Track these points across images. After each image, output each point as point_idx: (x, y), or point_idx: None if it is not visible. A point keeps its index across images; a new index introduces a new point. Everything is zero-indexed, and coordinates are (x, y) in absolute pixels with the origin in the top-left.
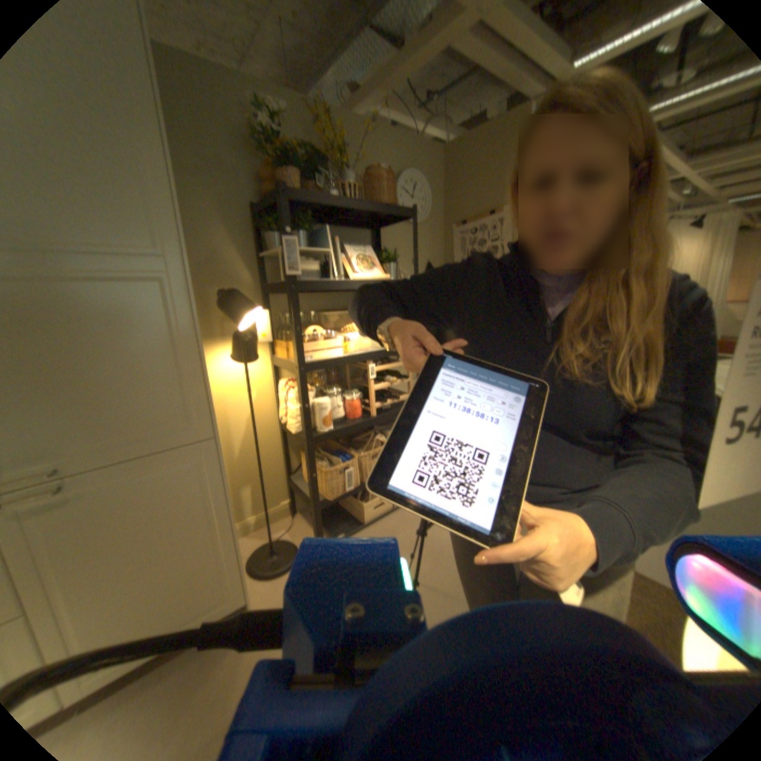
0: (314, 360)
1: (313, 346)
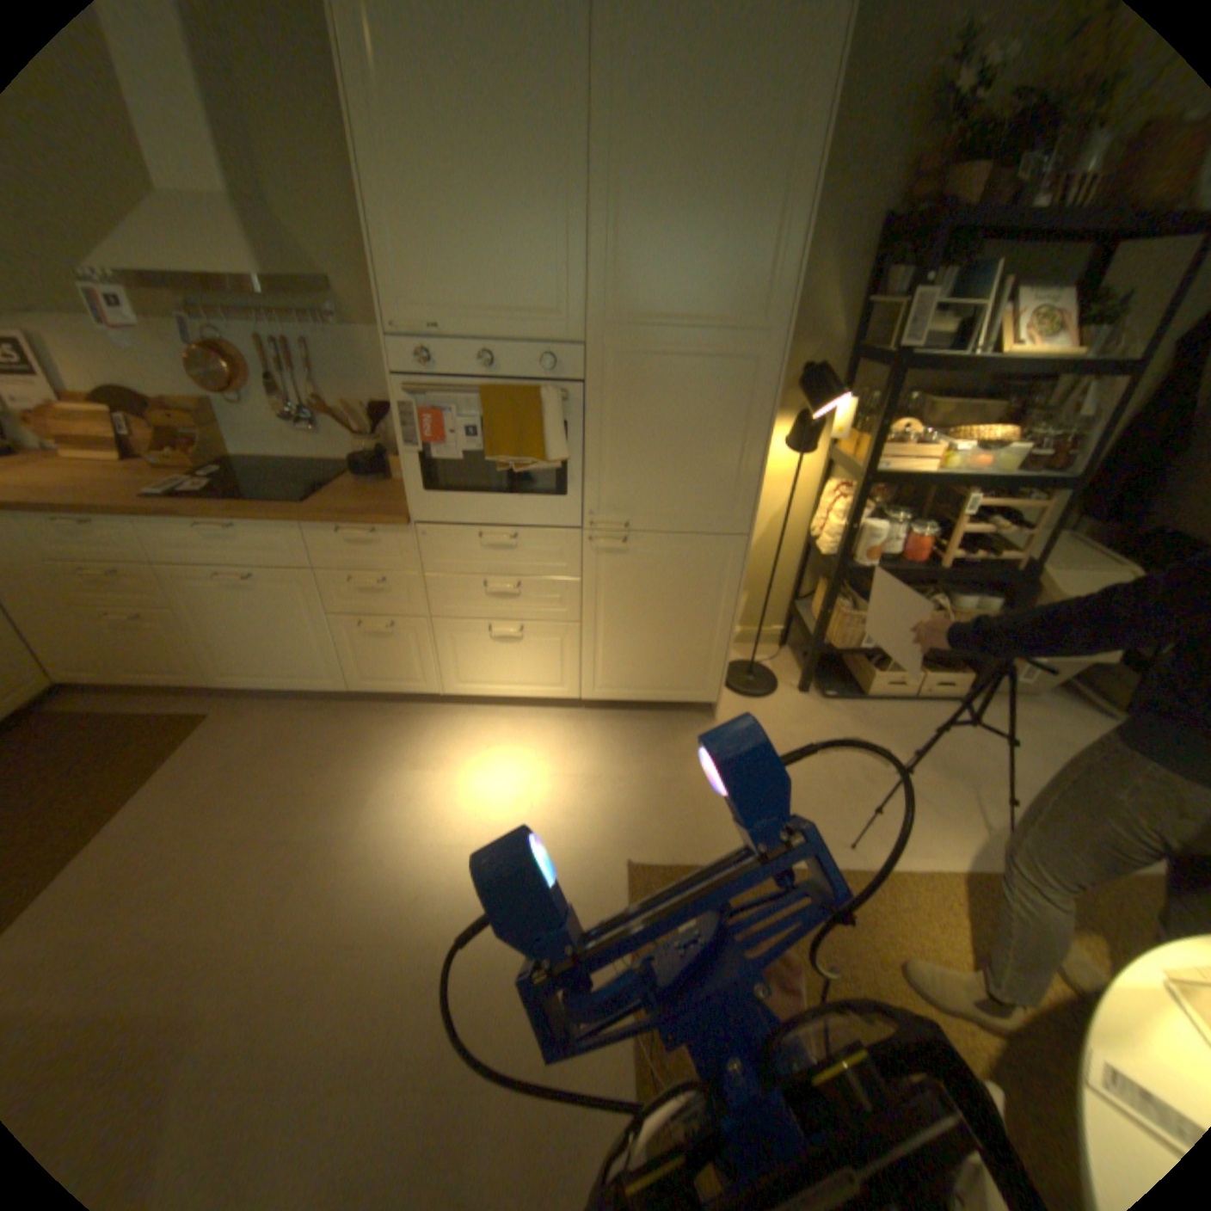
0: (888, 468)
1: (895, 449)
